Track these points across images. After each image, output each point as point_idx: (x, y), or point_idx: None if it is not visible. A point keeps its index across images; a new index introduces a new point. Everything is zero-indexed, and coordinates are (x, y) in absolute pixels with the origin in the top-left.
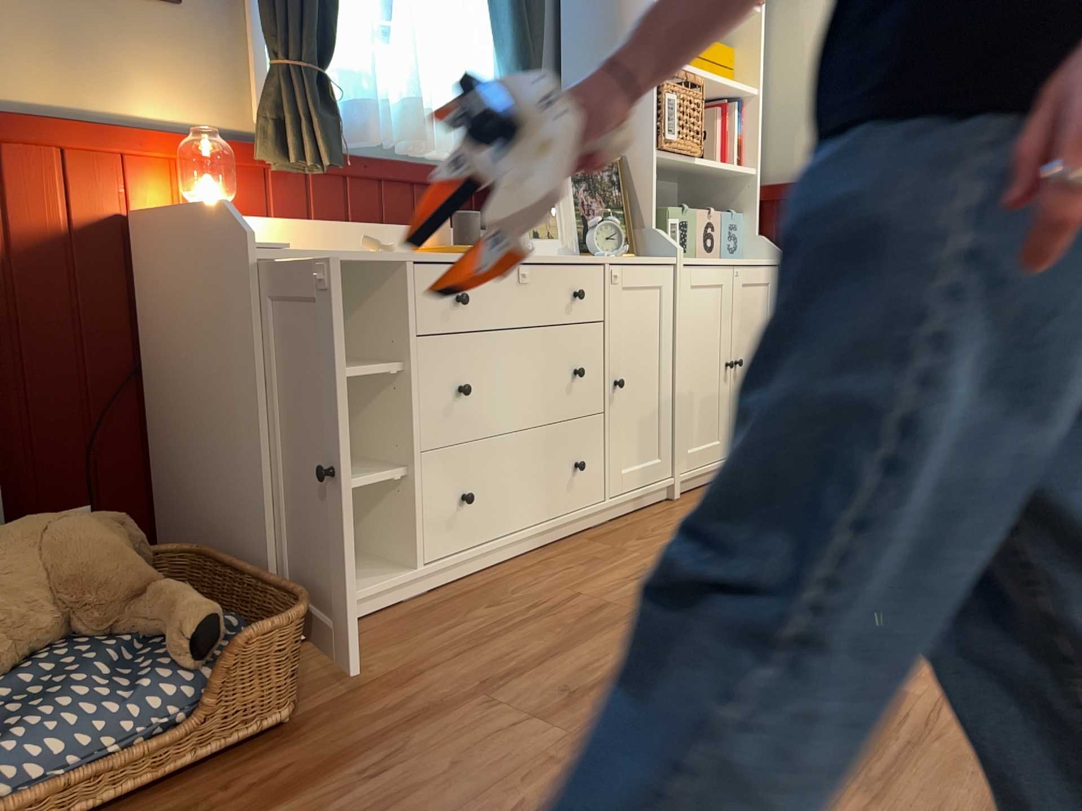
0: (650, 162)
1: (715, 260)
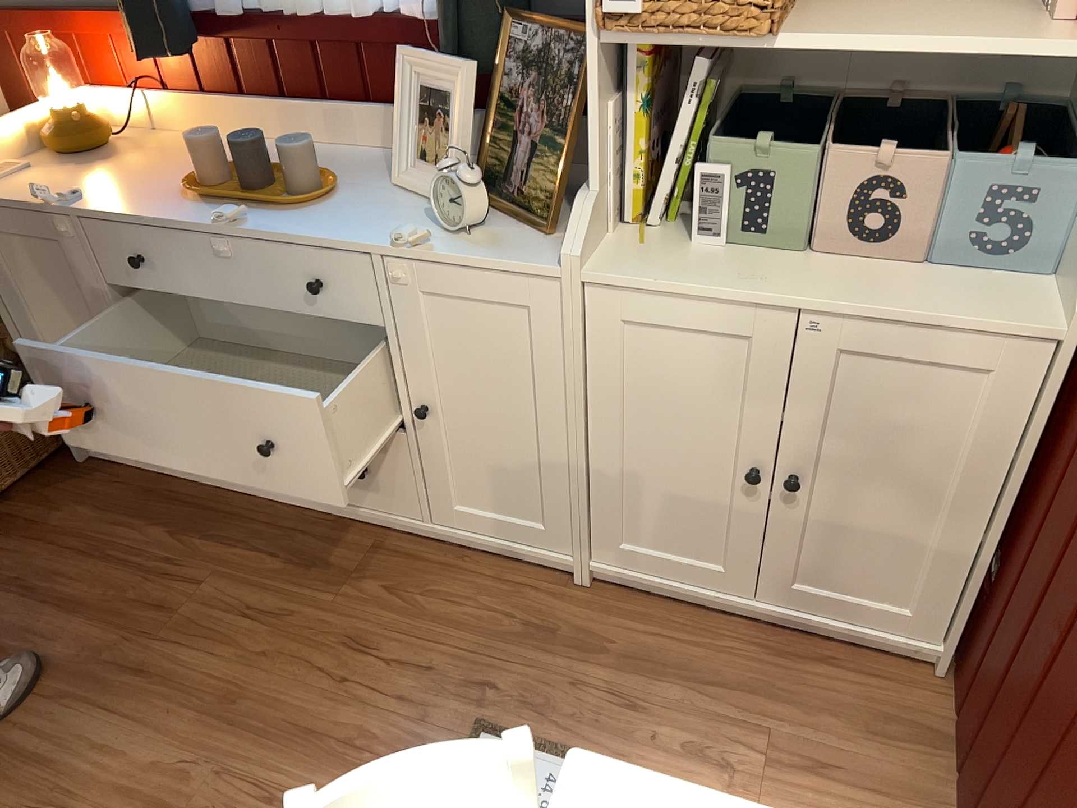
0: (592, 65)
1: (807, 277)
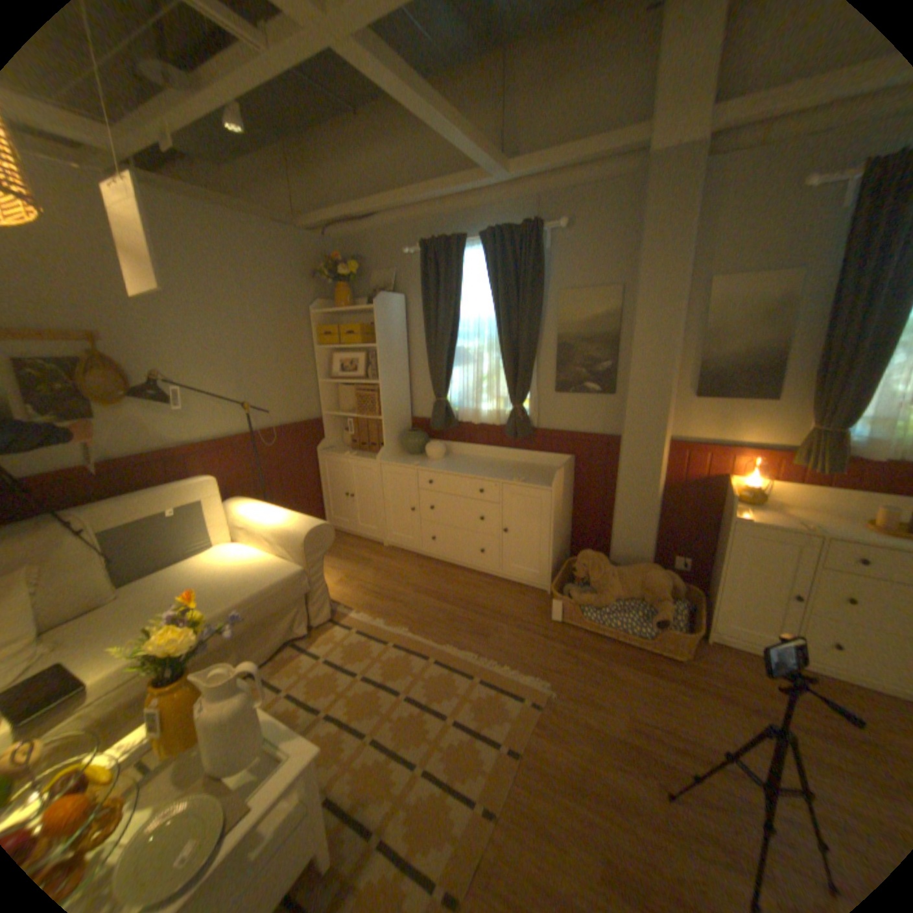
0: None
1: None
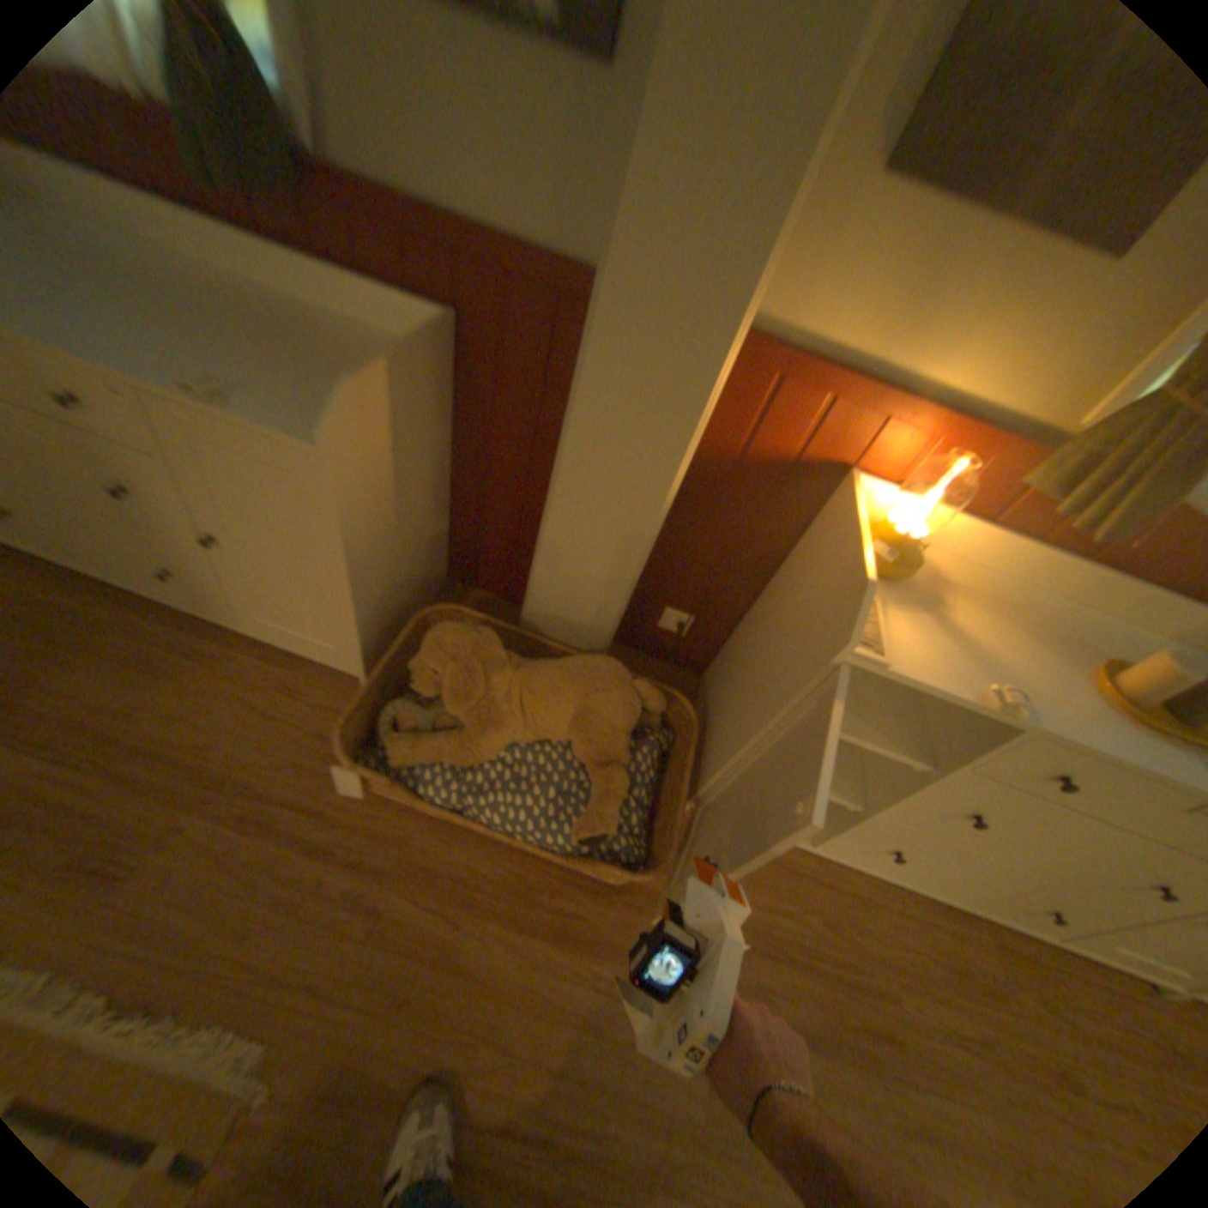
0: None
1: None
